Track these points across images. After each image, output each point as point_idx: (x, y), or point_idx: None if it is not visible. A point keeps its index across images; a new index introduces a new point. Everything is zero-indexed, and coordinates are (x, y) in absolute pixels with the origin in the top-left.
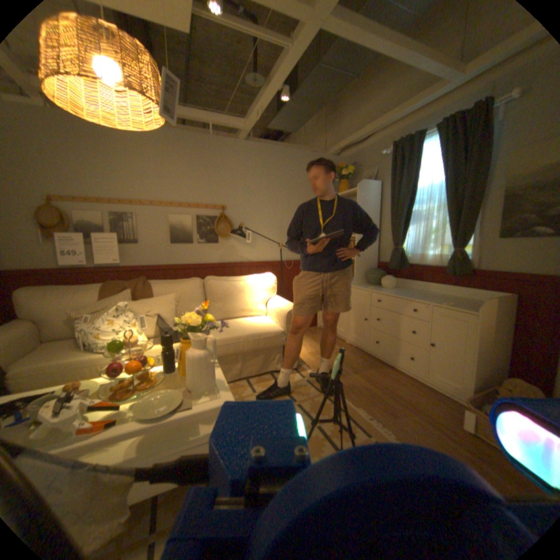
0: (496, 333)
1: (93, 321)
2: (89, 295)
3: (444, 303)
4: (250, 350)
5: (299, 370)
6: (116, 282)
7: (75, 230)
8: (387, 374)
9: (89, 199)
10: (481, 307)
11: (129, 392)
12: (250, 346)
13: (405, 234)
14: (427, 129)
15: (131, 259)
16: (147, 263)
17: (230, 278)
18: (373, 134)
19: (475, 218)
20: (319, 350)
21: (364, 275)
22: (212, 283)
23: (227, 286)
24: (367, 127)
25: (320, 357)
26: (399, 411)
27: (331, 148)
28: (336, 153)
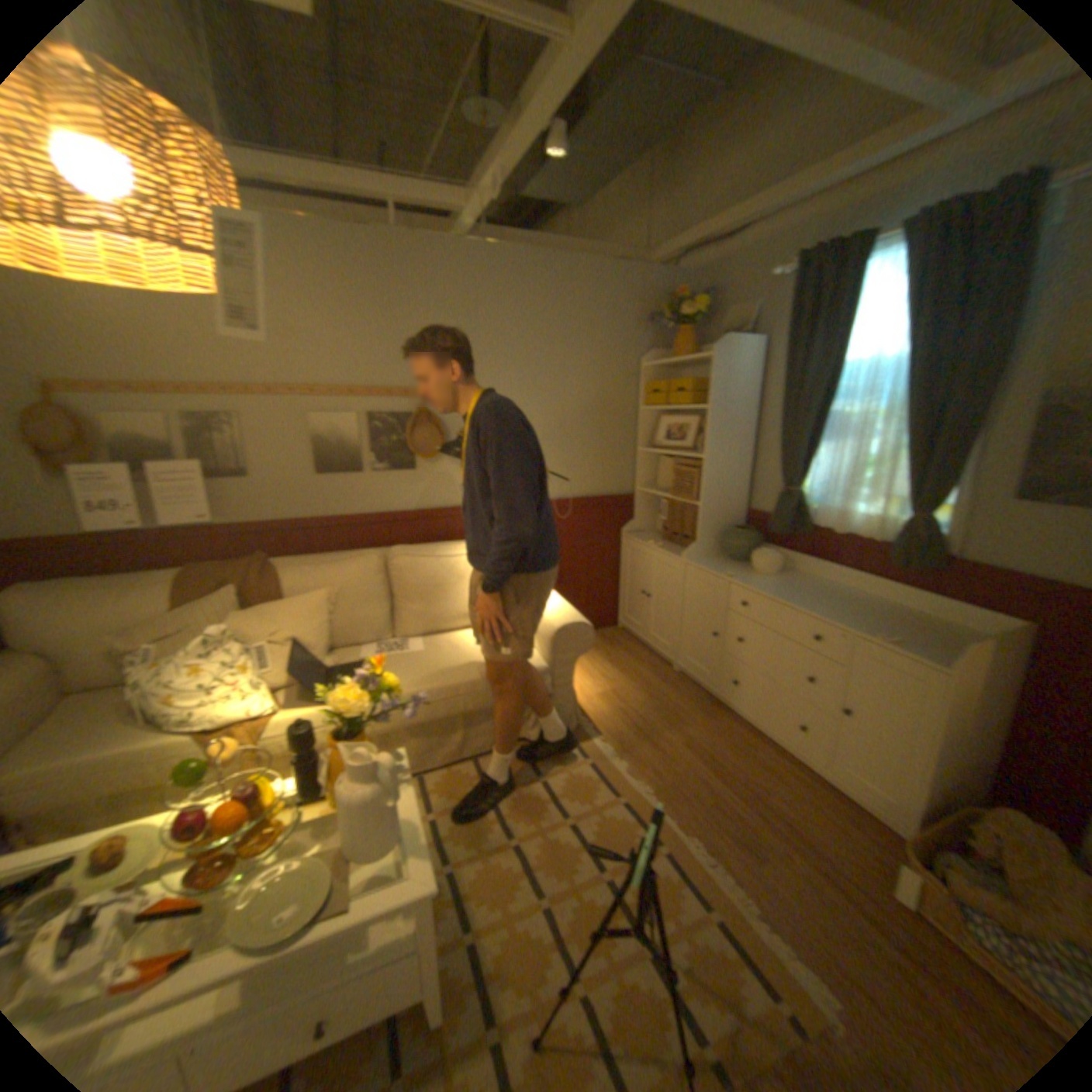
0: (980, 704)
1: (156, 666)
2: (147, 603)
3: (879, 631)
4: (479, 711)
5: (578, 739)
6: (201, 572)
7: (108, 457)
8: (750, 753)
9: (129, 390)
10: (955, 648)
11: (221, 869)
12: (479, 704)
13: (806, 461)
14: (877, 229)
15: (232, 511)
16: (267, 518)
17: (438, 553)
18: (752, 221)
19: (964, 452)
20: (619, 688)
21: (715, 539)
22: (401, 566)
23: (432, 570)
24: (741, 206)
25: (619, 706)
26: (769, 847)
27: (659, 248)
28: (669, 259)
